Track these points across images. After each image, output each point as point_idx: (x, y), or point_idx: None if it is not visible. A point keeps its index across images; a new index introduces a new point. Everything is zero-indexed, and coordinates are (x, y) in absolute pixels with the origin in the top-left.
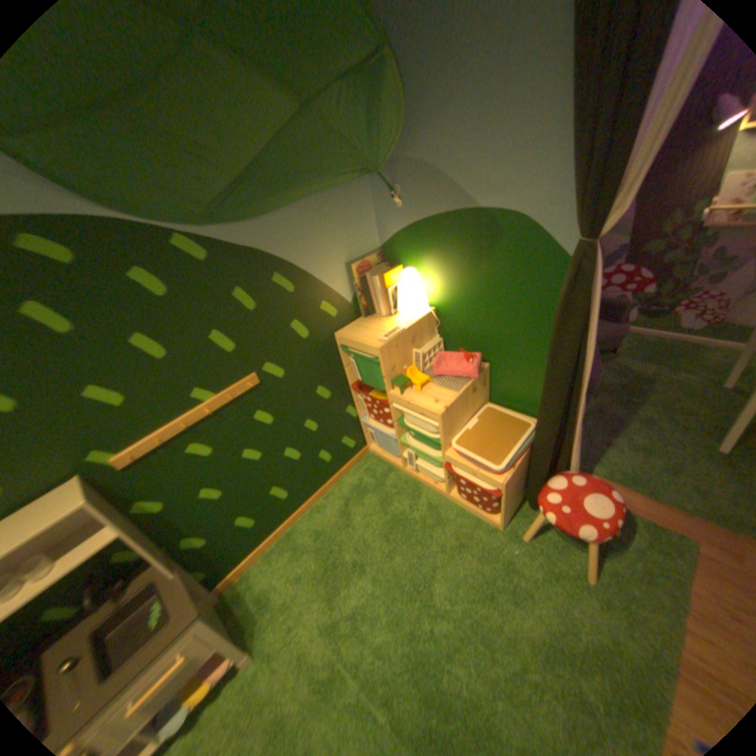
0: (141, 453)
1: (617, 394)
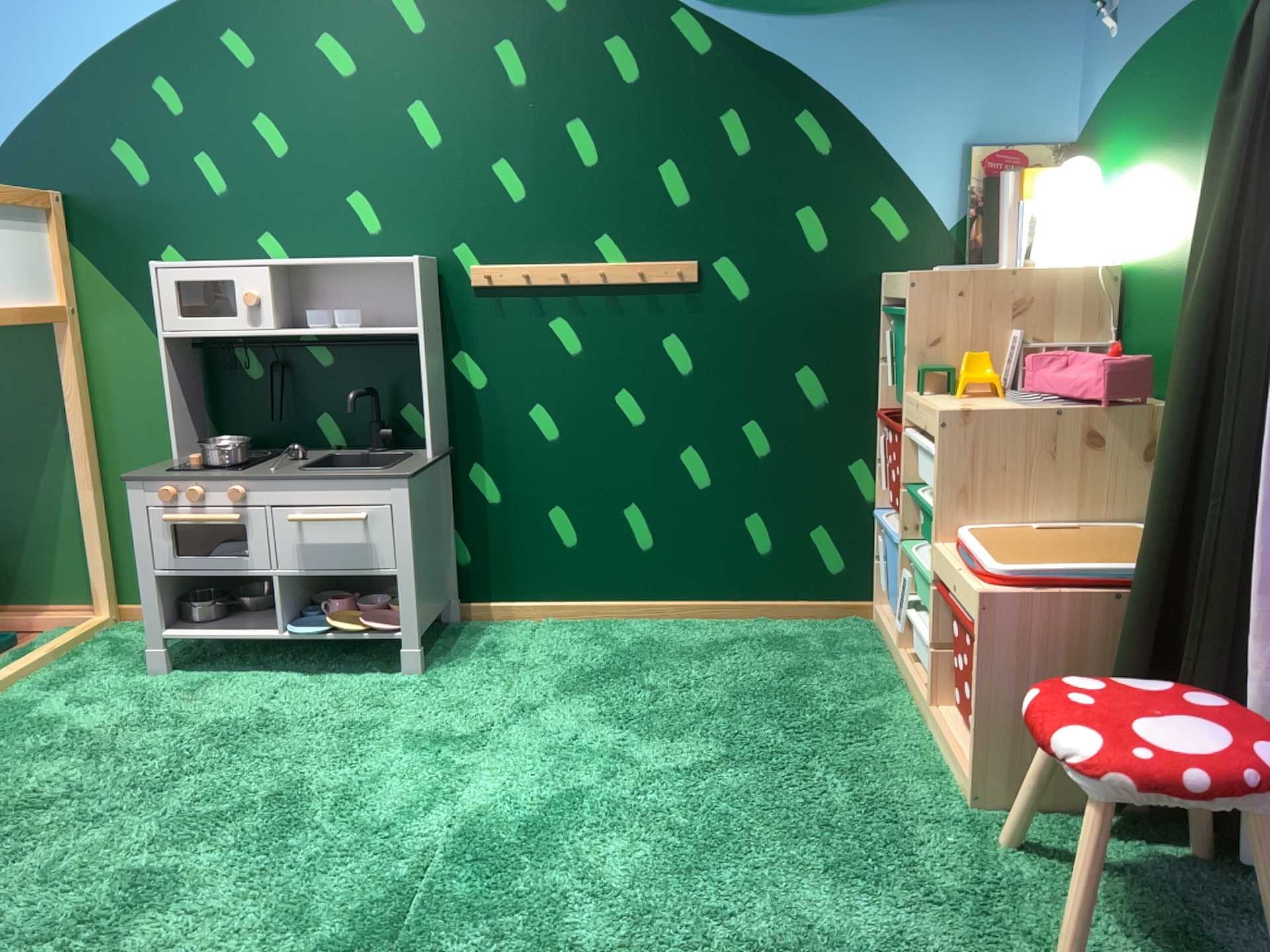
0: (506, 281)
1: None
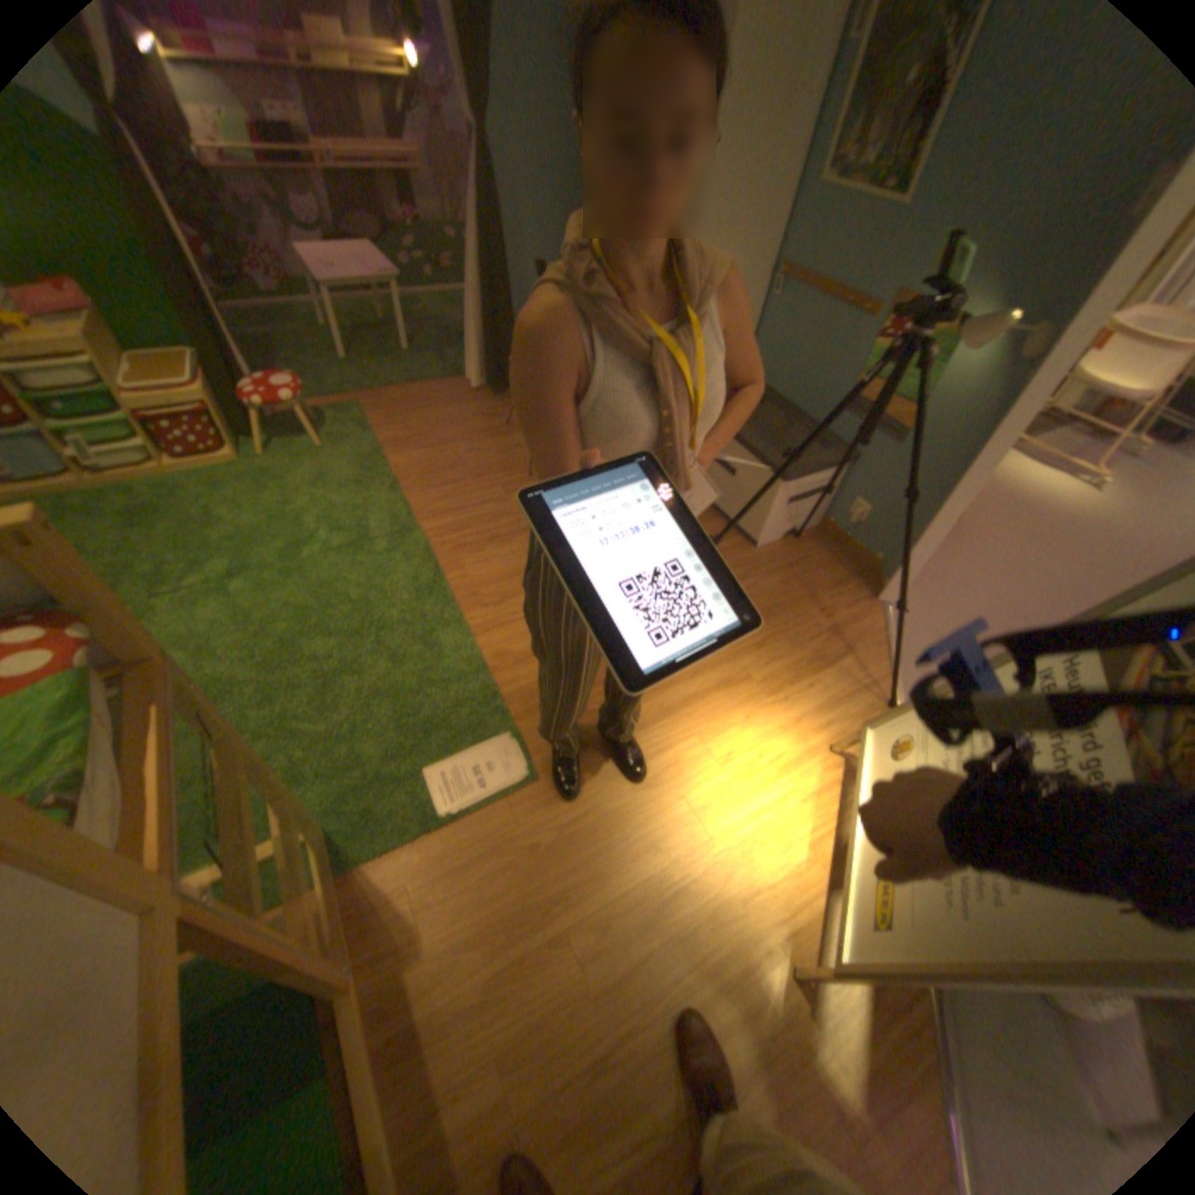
0: None
1: (248, 356)
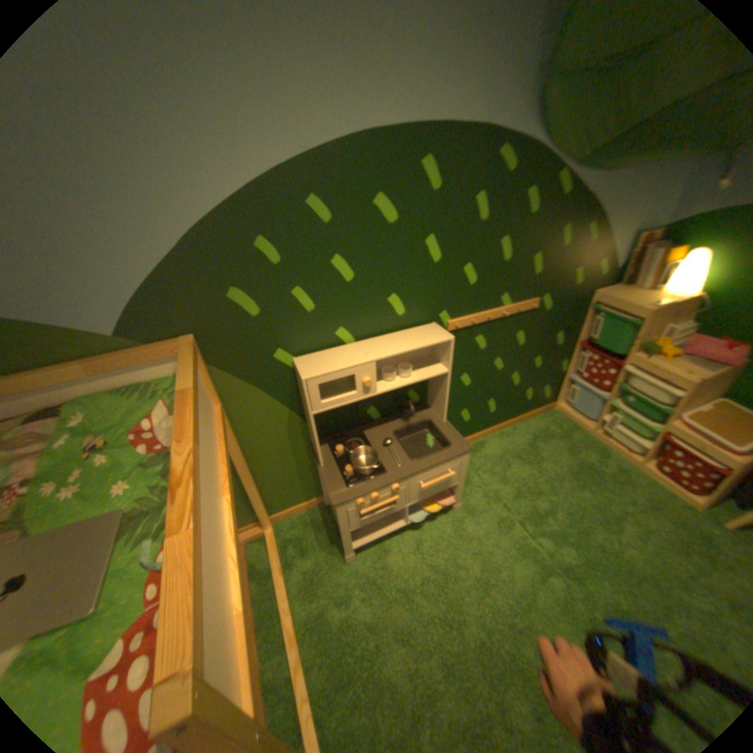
0: (459, 326)
1: None
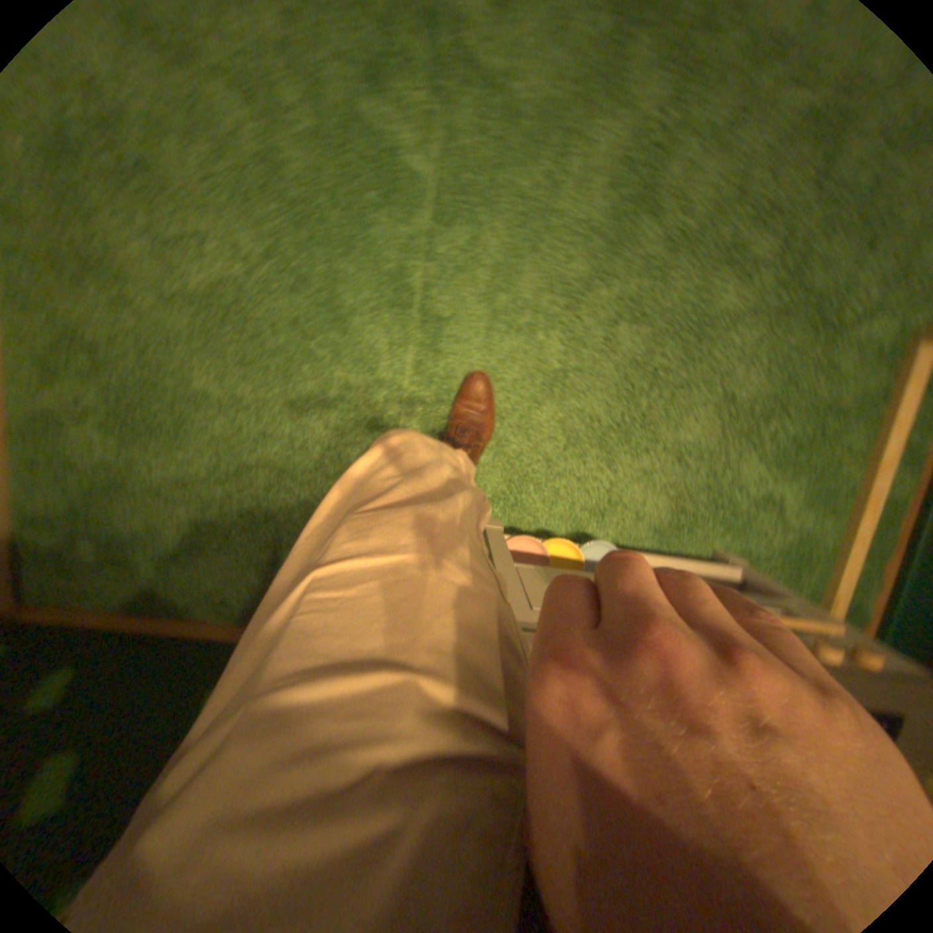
0: None
1: None
